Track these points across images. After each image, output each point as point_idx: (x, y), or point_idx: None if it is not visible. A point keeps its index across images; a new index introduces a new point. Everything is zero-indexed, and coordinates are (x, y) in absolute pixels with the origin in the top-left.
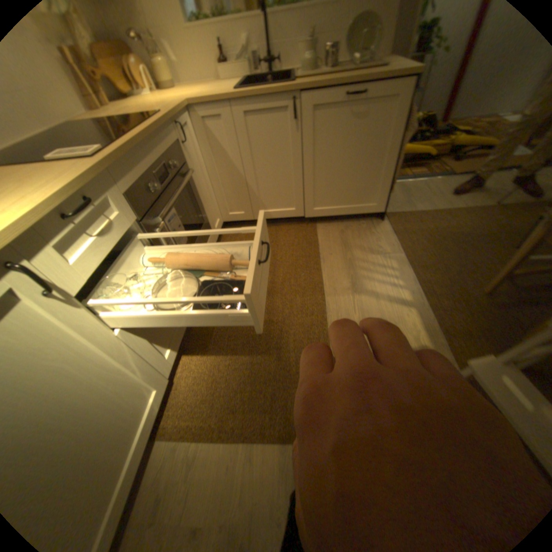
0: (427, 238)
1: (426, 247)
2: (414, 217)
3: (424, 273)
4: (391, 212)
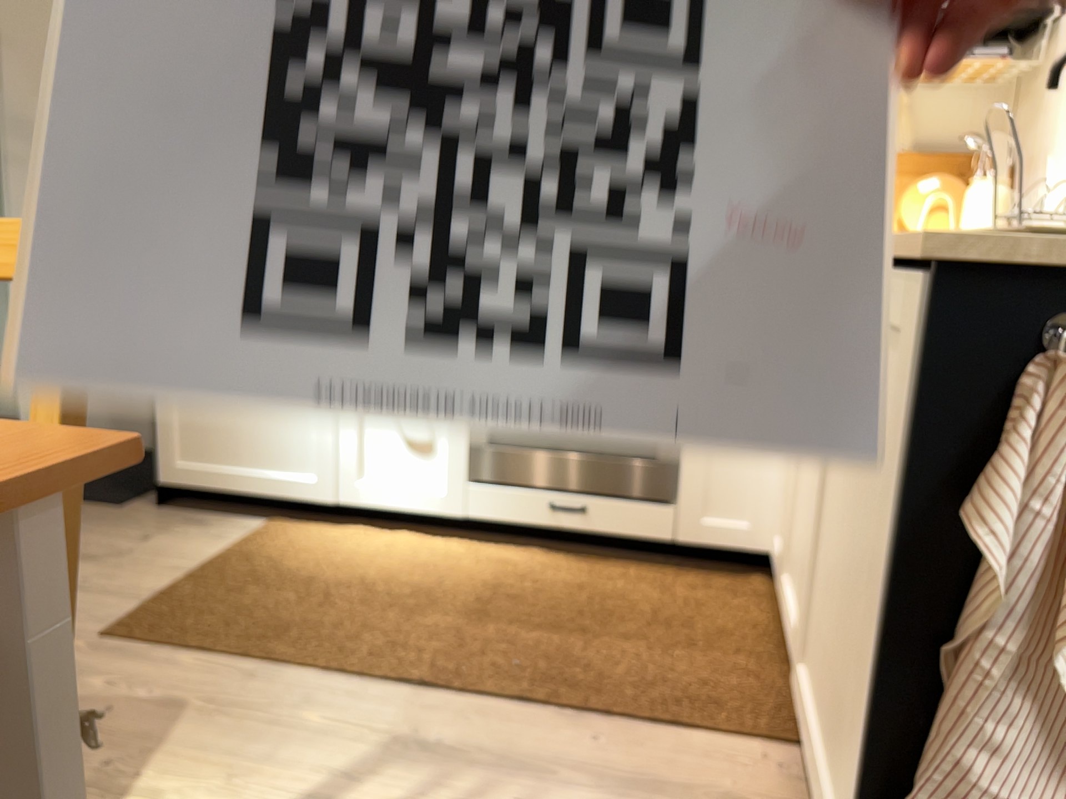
0: None
1: None
2: None
3: None
4: None
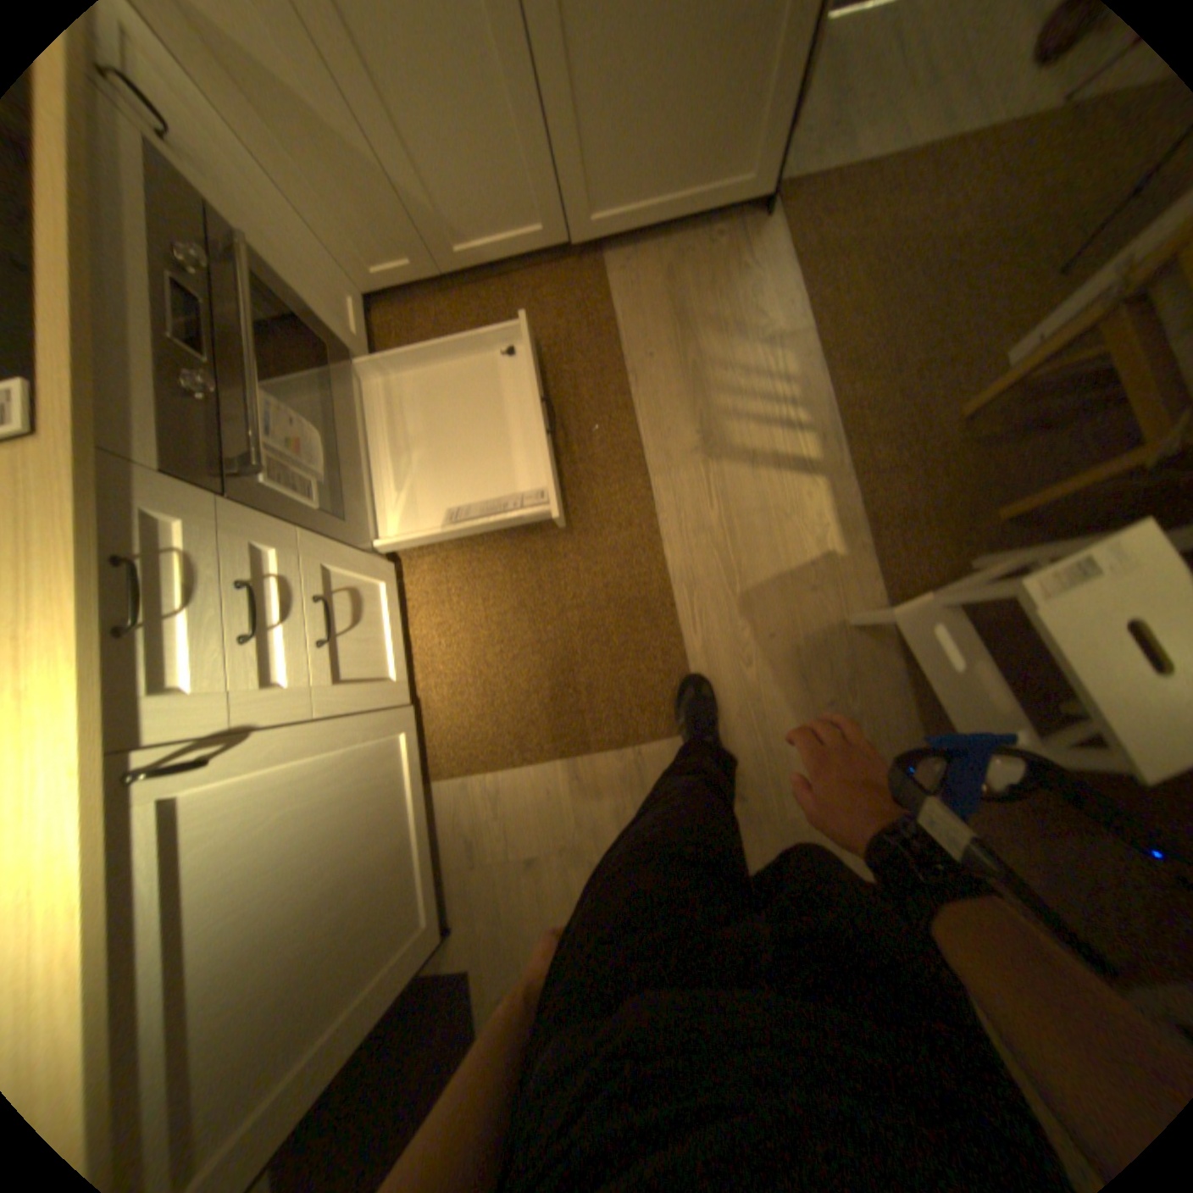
0: (873, 265)
1: (867, 296)
2: (849, 186)
3: (855, 377)
4: (794, 175)
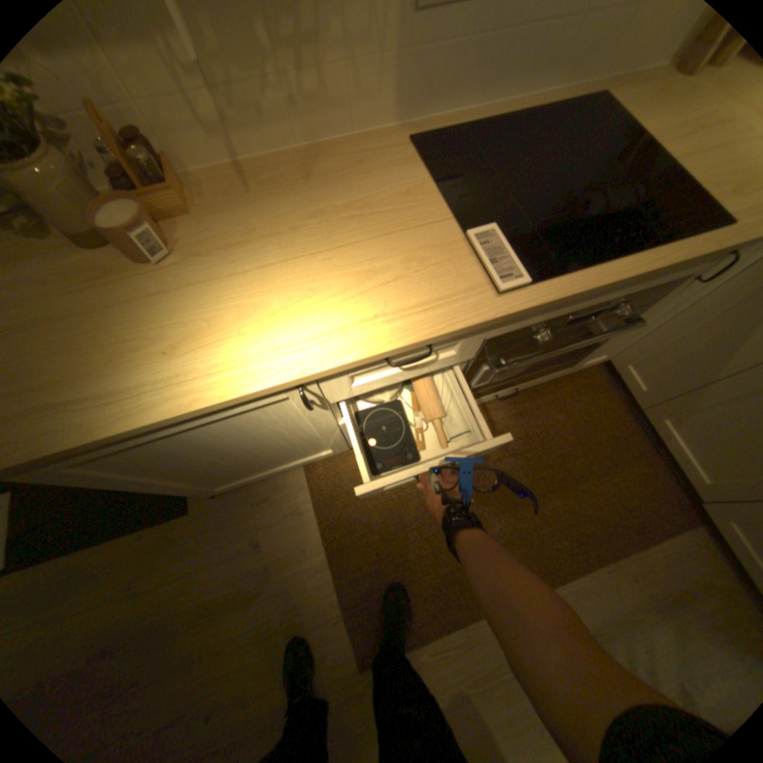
0: None
1: None
2: None
3: None
4: None
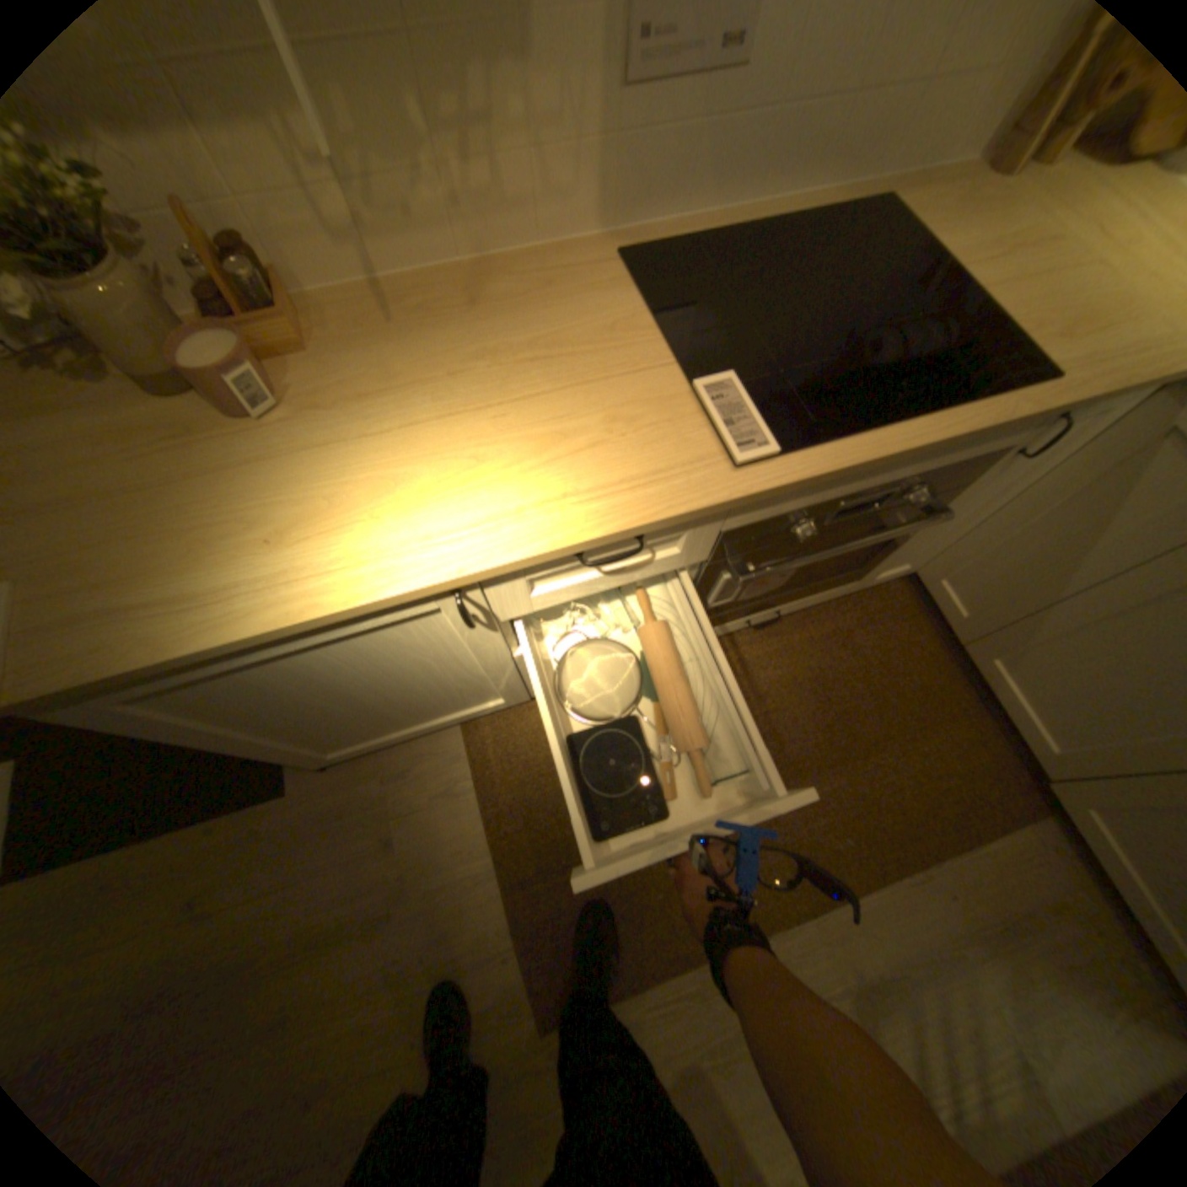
0: None
1: None
2: None
3: None
4: None
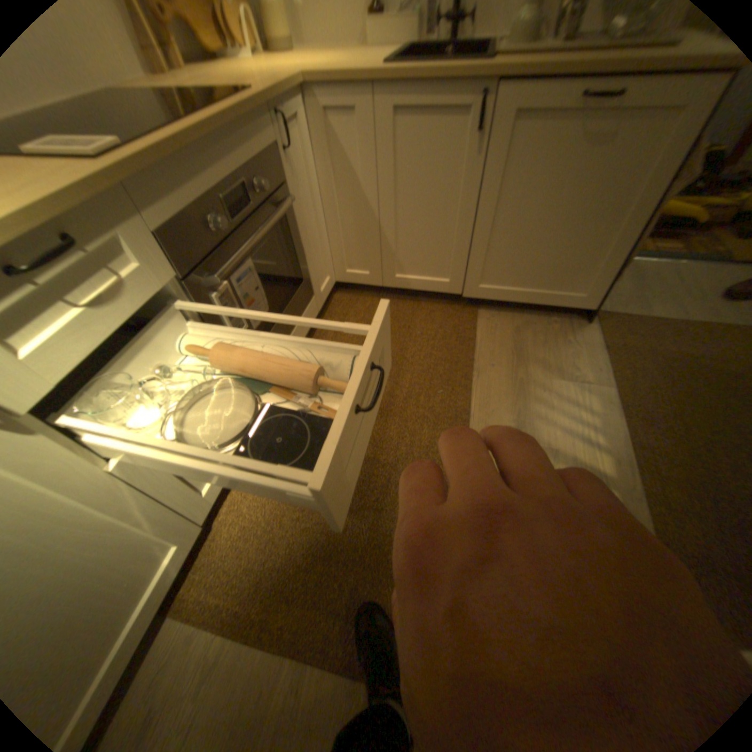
0: (660, 370)
1: (656, 387)
2: (644, 327)
3: (645, 432)
4: (606, 312)
